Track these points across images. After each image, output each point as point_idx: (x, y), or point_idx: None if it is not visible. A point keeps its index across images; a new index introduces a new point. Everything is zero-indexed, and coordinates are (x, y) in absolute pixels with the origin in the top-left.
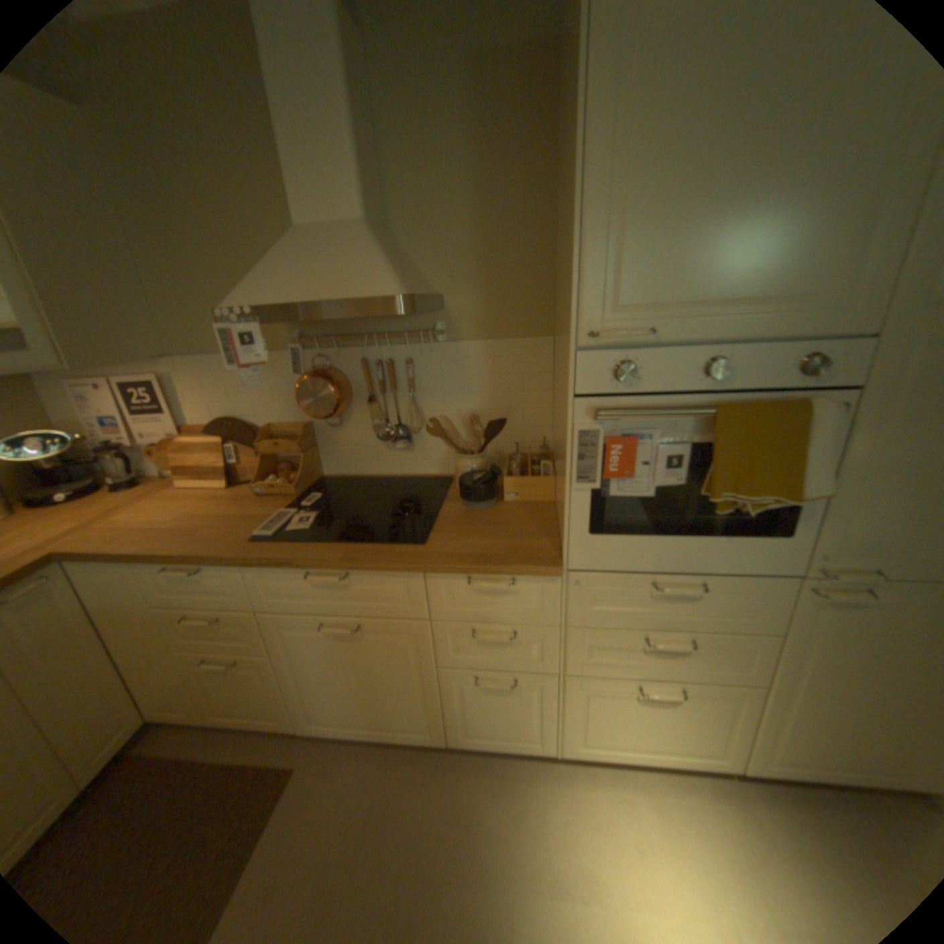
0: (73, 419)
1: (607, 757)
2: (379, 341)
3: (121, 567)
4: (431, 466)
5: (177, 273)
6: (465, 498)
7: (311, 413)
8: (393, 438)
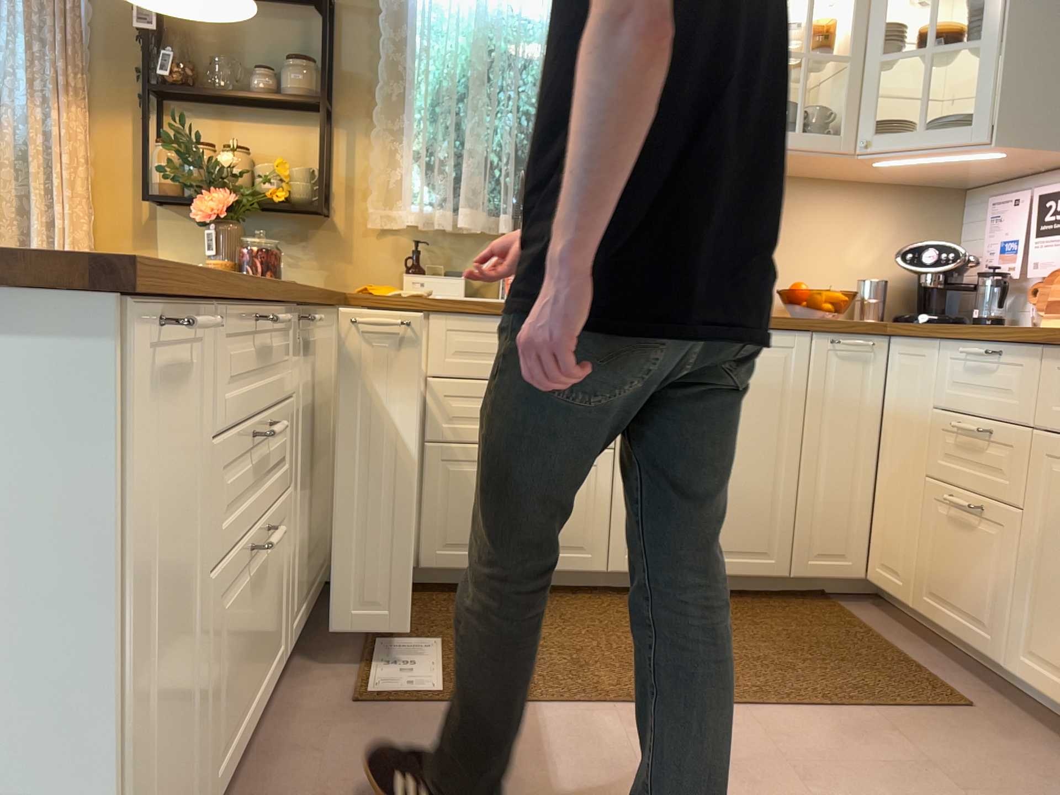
0: (982, 251)
1: None
2: None
3: (935, 347)
4: None
5: None
6: None
7: None
8: None
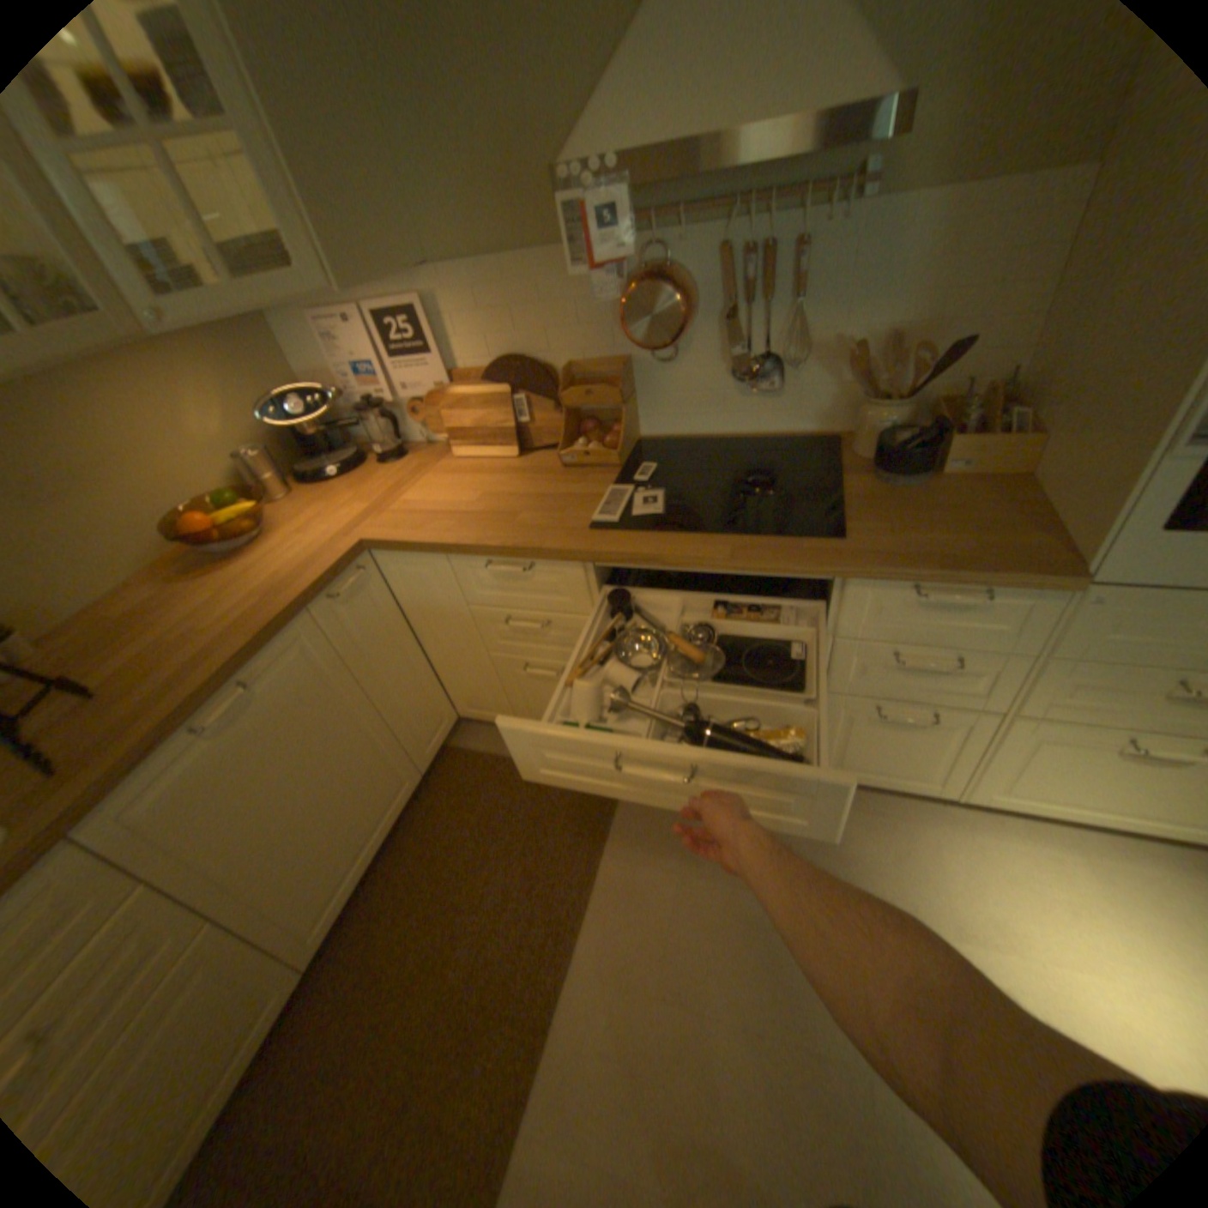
0: (318, 365)
1: (1034, 808)
2: (755, 205)
3: (439, 556)
4: (805, 418)
5: (438, 111)
6: (888, 468)
7: (641, 341)
8: (748, 376)
